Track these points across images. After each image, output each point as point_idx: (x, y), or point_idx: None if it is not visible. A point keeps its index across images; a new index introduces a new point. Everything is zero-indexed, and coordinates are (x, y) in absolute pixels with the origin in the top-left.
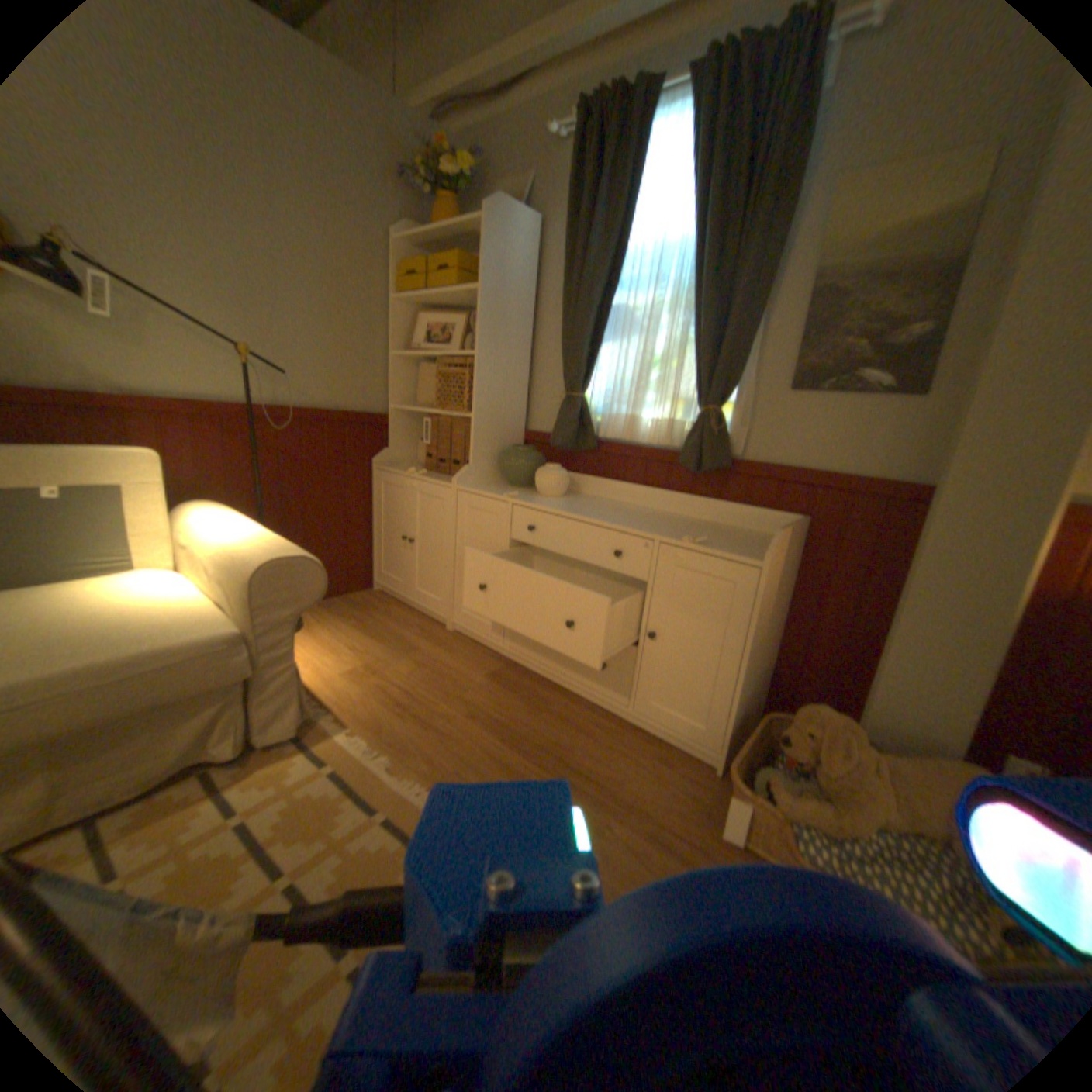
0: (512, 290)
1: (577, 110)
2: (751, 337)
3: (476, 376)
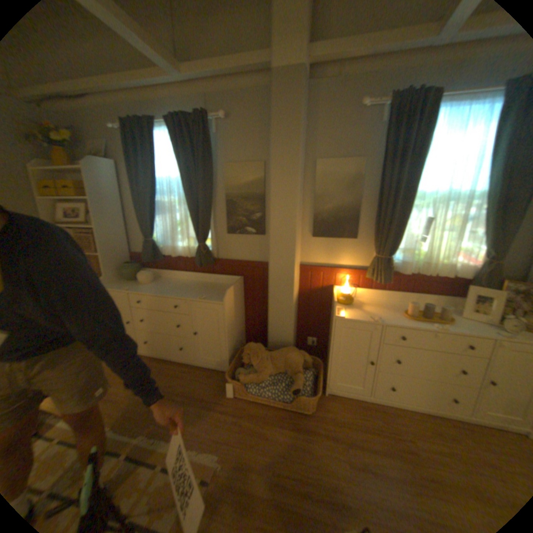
0: (105, 196)
1: (118, 121)
2: (208, 218)
3: (95, 238)
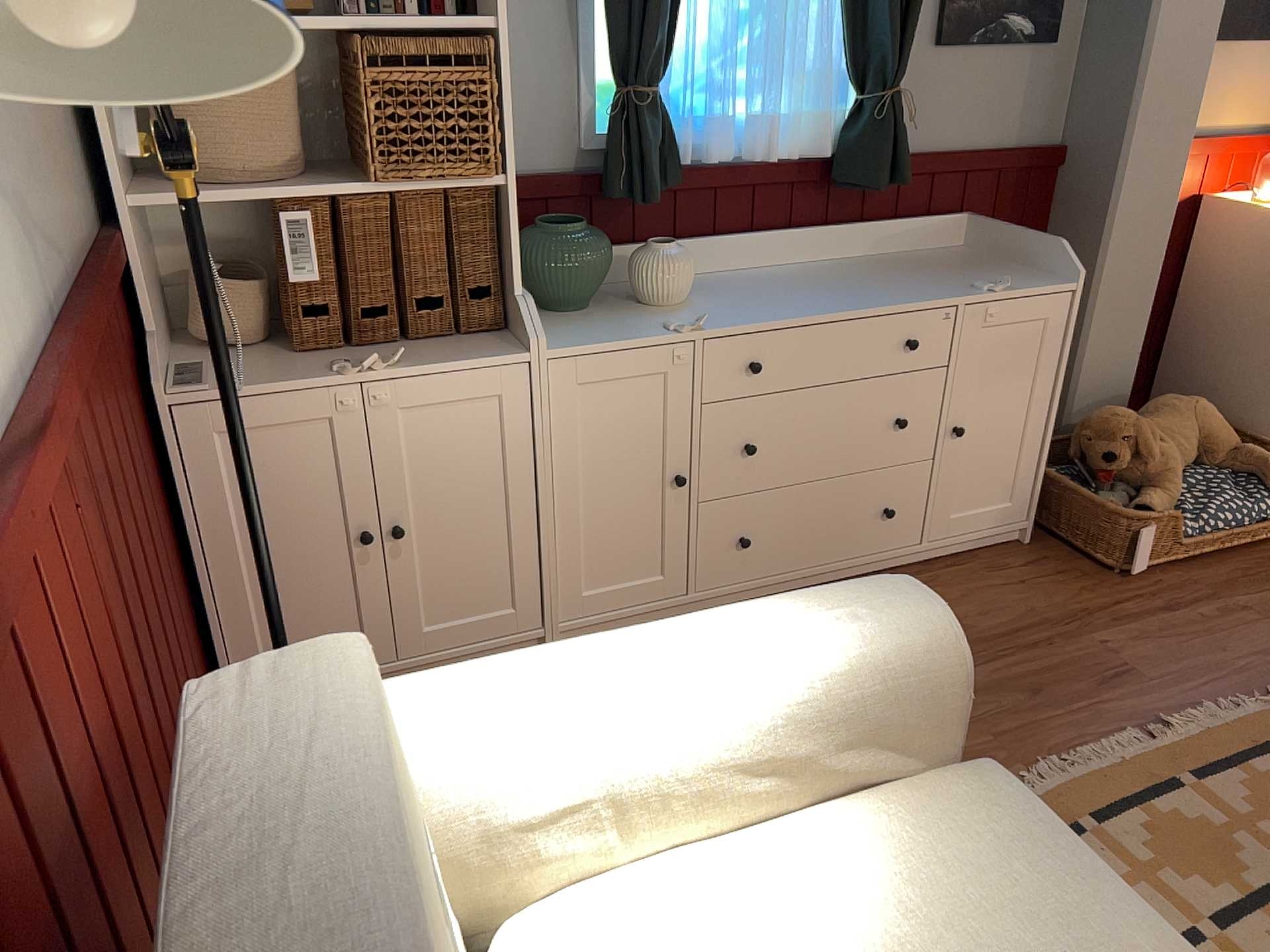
0: None
1: None
2: None
3: (505, 84)
